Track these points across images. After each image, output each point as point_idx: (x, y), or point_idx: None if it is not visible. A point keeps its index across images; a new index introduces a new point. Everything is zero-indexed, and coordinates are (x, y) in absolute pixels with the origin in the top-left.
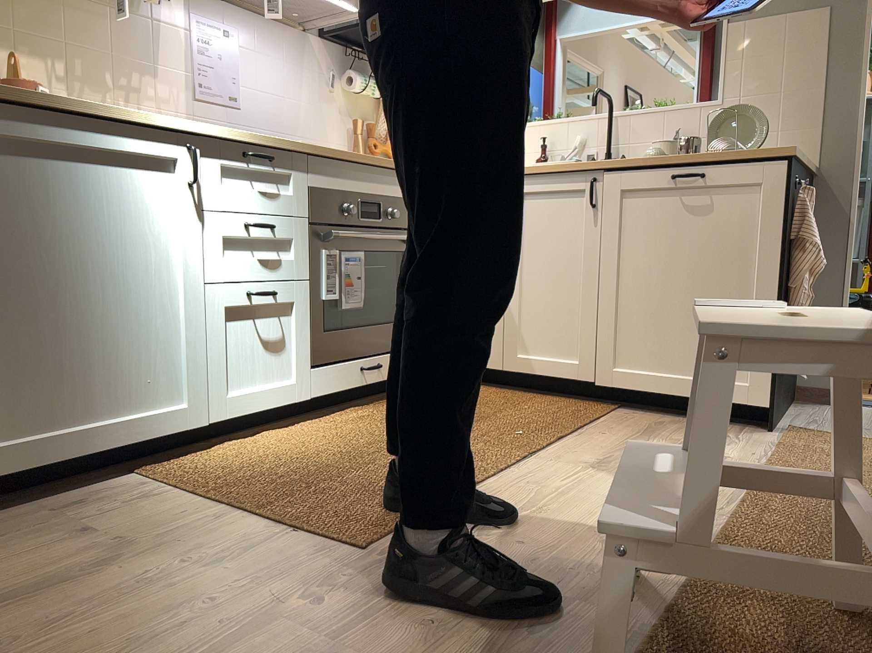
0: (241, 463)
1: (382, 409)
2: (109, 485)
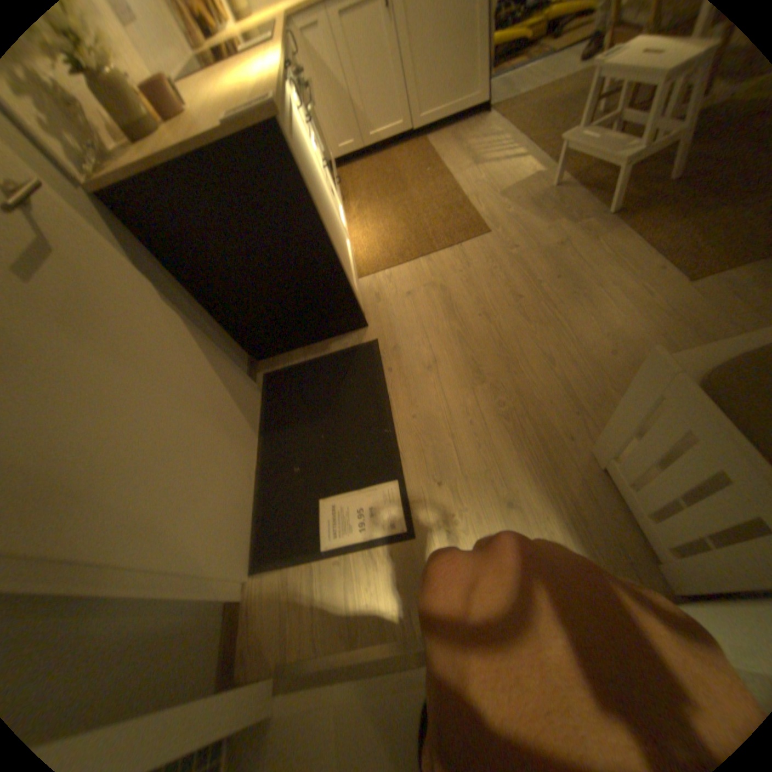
0: (383, 246)
1: (356, 197)
2: (367, 284)
